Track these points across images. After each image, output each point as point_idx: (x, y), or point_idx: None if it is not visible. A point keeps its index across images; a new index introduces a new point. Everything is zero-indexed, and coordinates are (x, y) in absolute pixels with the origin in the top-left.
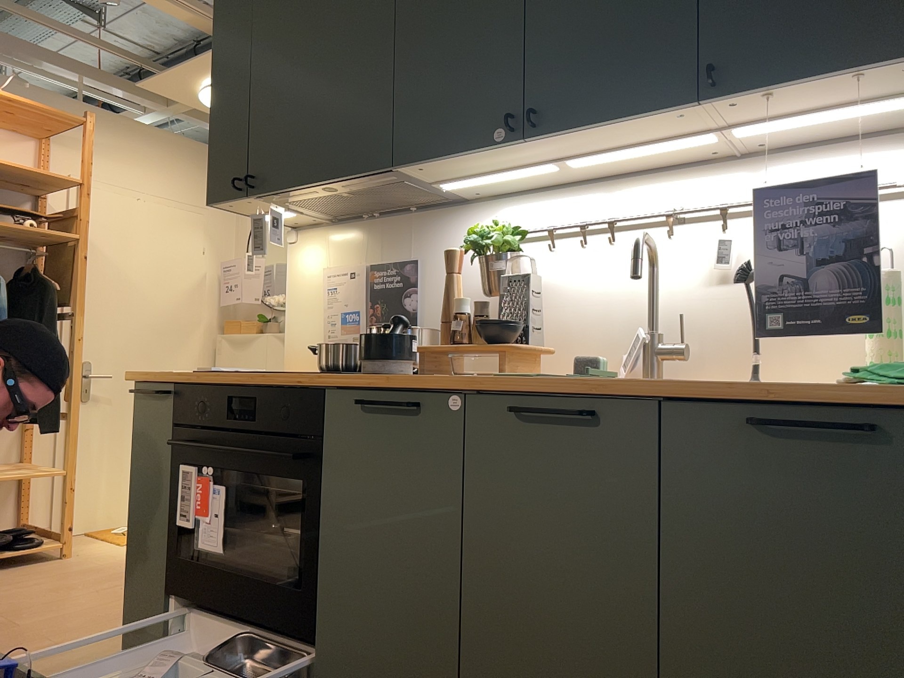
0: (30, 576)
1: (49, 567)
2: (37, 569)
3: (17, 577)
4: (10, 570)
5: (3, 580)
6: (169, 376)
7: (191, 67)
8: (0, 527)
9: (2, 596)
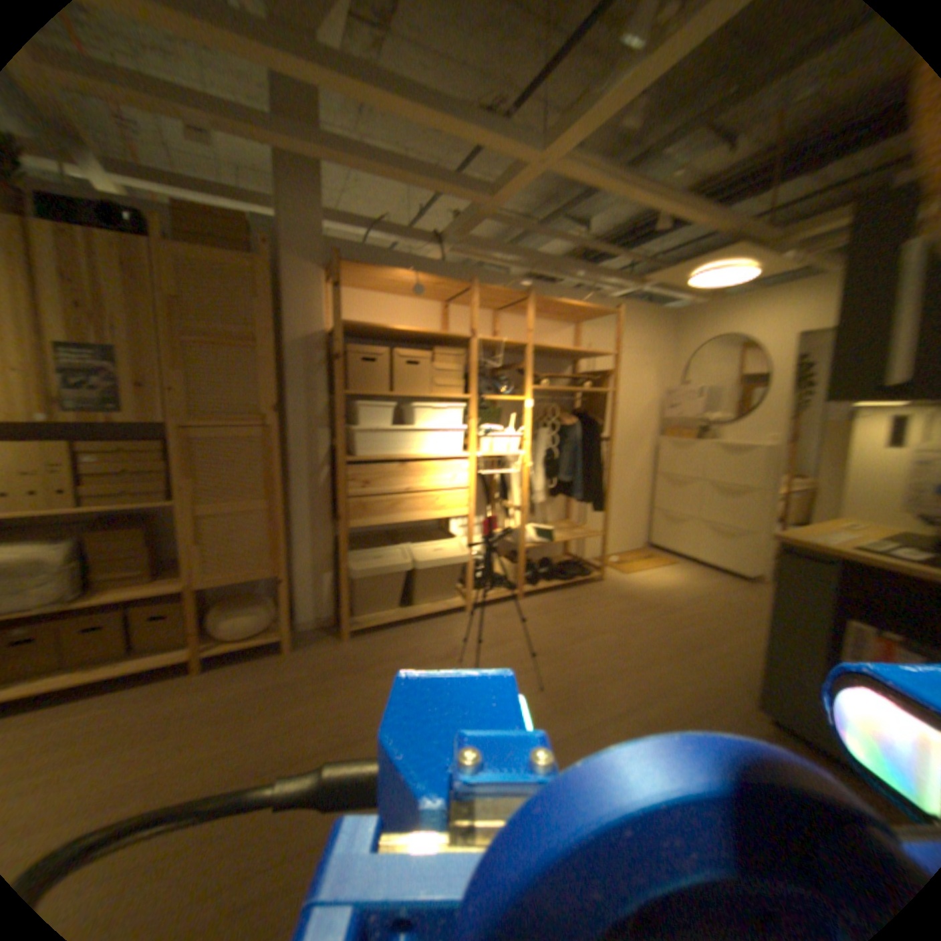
0: (595, 596)
1: (599, 589)
2: (593, 590)
3: (589, 596)
4: (579, 588)
5: (583, 597)
6: (837, 554)
7: (699, 259)
8: (554, 553)
9: (596, 613)
